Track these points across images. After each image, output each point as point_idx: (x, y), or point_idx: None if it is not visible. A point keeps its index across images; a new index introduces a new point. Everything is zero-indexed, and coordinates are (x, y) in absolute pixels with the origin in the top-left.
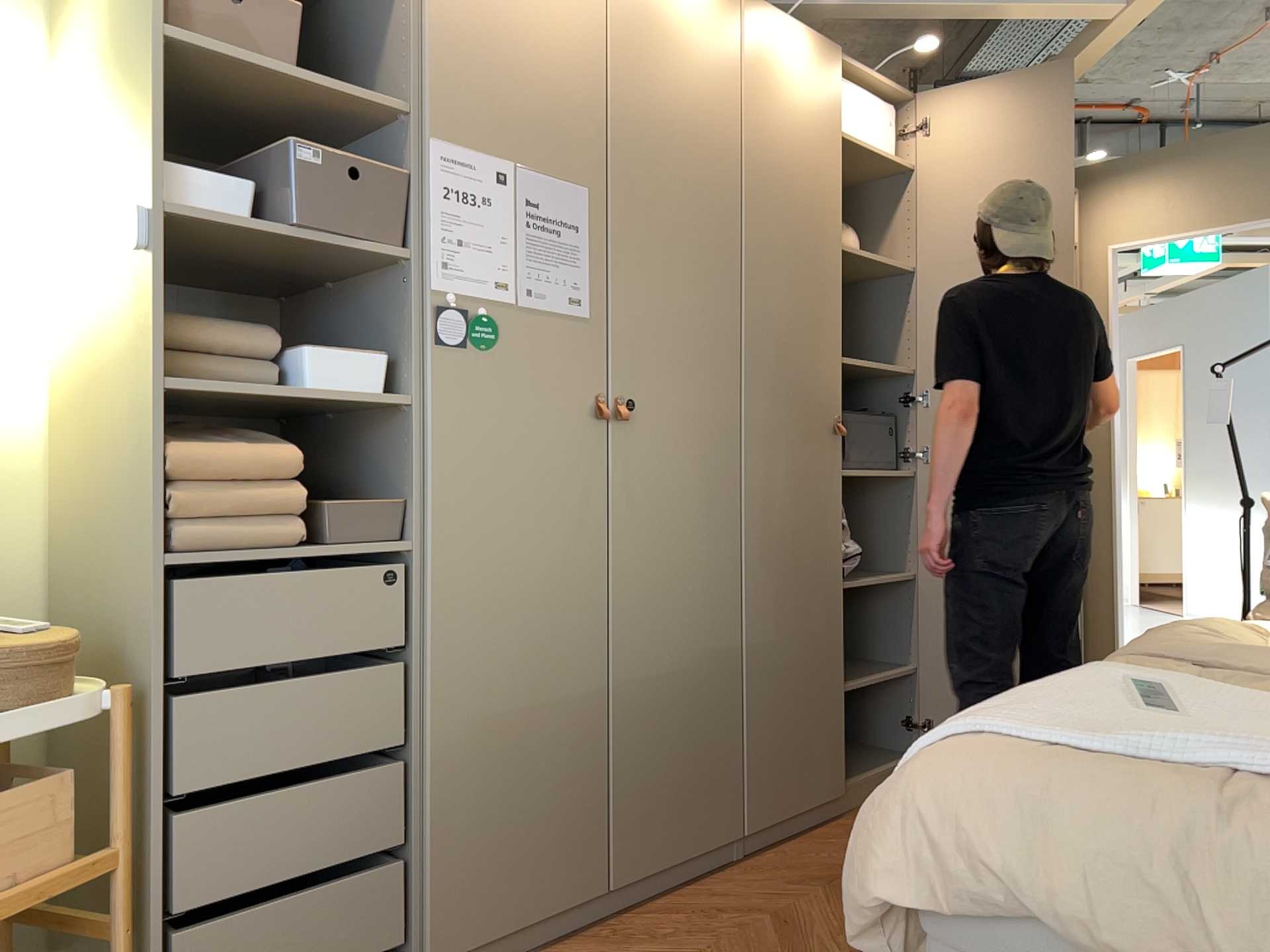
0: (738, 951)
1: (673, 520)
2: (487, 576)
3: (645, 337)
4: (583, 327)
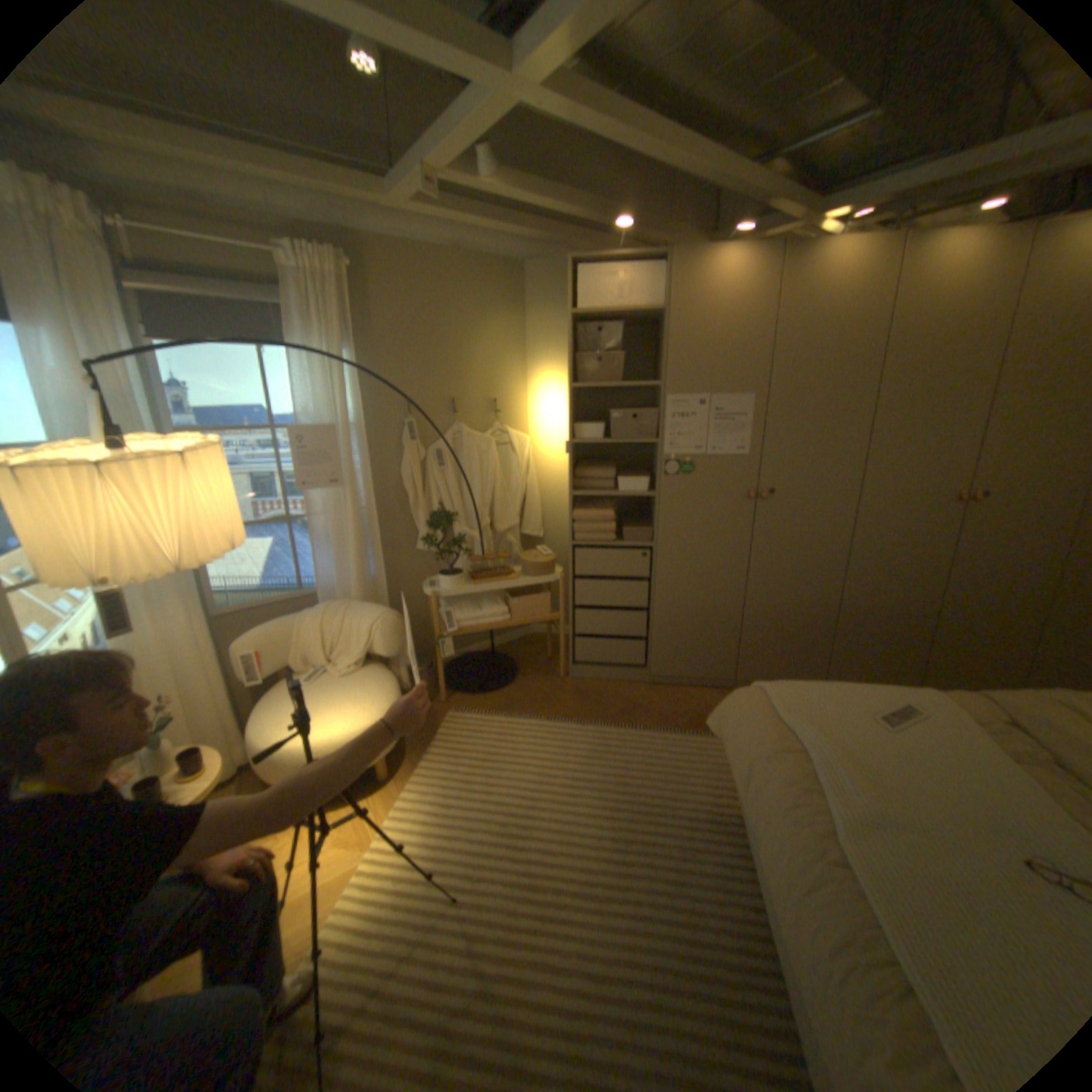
0: None
1: (793, 544)
2: (683, 559)
3: (784, 459)
4: (743, 460)
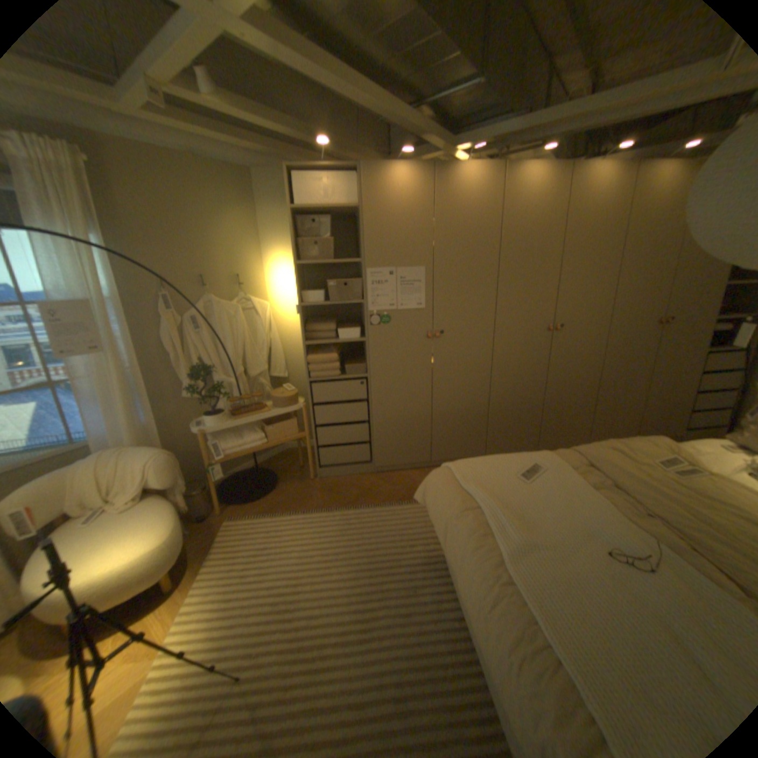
0: None
1: (458, 366)
2: (389, 383)
3: (447, 310)
4: (421, 312)
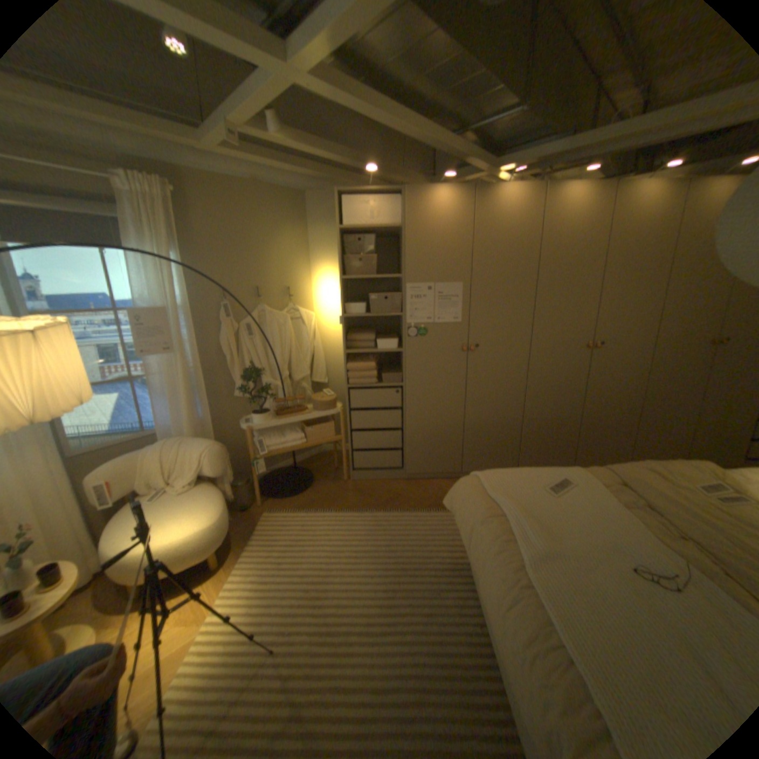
0: None
1: (492, 379)
2: (423, 393)
3: (483, 325)
4: (457, 325)
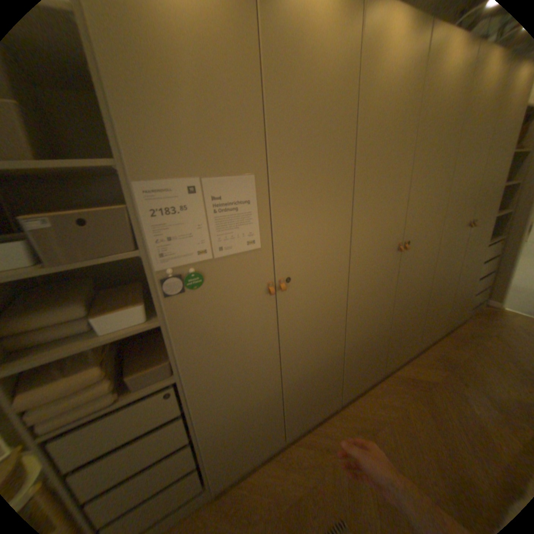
0: (330, 485)
1: (311, 319)
2: (218, 377)
3: (294, 245)
4: (257, 254)
